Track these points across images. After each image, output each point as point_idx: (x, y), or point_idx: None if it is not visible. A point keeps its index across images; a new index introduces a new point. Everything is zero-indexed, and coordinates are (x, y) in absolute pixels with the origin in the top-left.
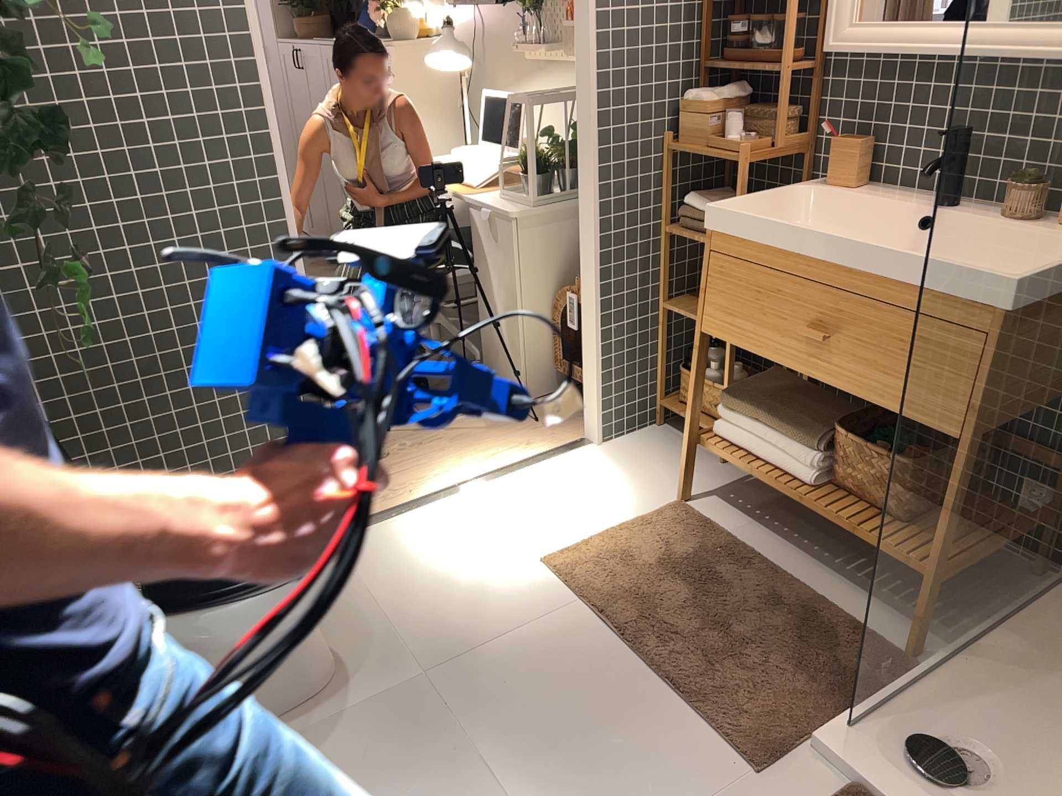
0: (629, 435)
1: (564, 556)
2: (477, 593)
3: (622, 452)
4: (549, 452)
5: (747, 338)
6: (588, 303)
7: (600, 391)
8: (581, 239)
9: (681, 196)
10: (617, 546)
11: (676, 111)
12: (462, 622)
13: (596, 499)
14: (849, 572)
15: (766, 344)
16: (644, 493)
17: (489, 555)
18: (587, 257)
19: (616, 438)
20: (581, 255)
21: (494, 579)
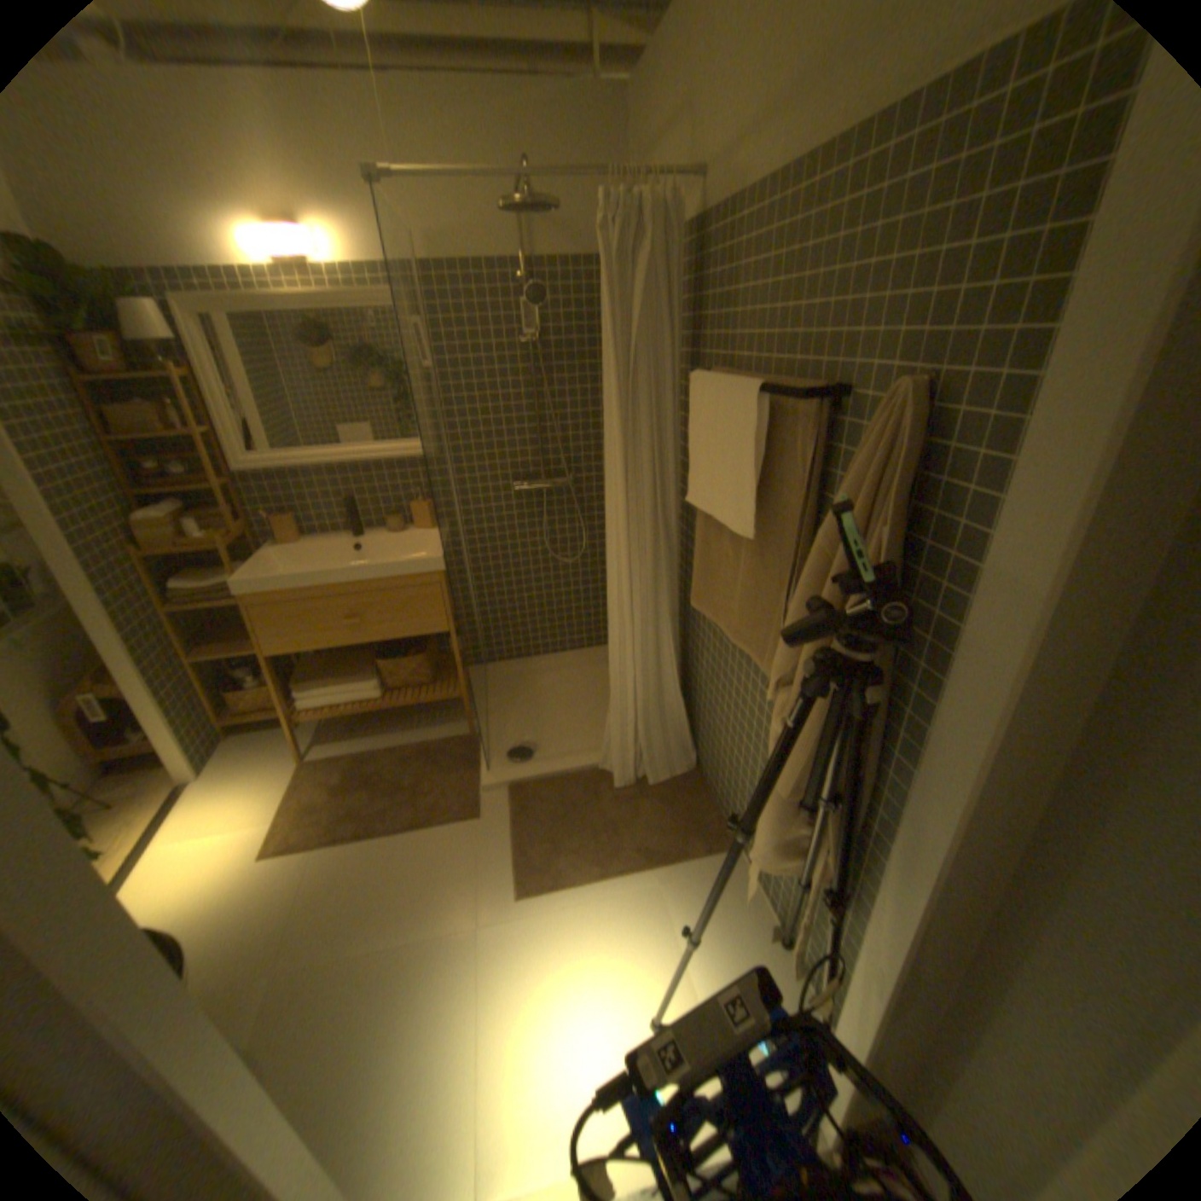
0: (207, 761)
1: (264, 846)
2: (234, 916)
3: (217, 773)
4: (151, 817)
5: (289, 646)
6: (127, 691)
7: (174, 745)
8: (94, 648)
9: (154, 586)
10: (291, 812)
11: (121, 529)
12: (248, 936)
13: (239, 806)
14: (414, 726)
15: (305, 643)
16: (266, 779)
17: (208, 895)
18: (109, 658)
19: (200, 769)
20: (100, 659)
21: (233, 899)
